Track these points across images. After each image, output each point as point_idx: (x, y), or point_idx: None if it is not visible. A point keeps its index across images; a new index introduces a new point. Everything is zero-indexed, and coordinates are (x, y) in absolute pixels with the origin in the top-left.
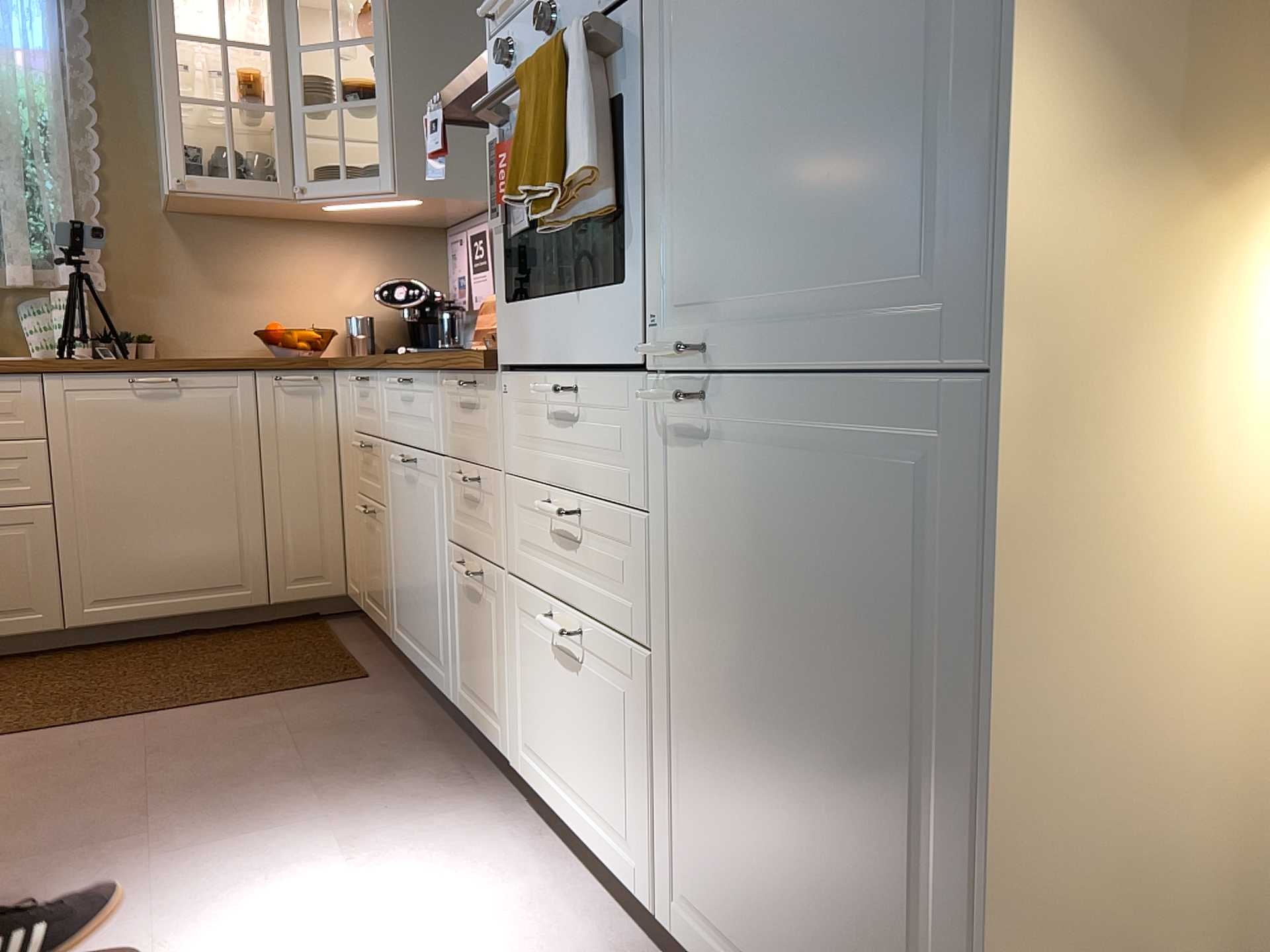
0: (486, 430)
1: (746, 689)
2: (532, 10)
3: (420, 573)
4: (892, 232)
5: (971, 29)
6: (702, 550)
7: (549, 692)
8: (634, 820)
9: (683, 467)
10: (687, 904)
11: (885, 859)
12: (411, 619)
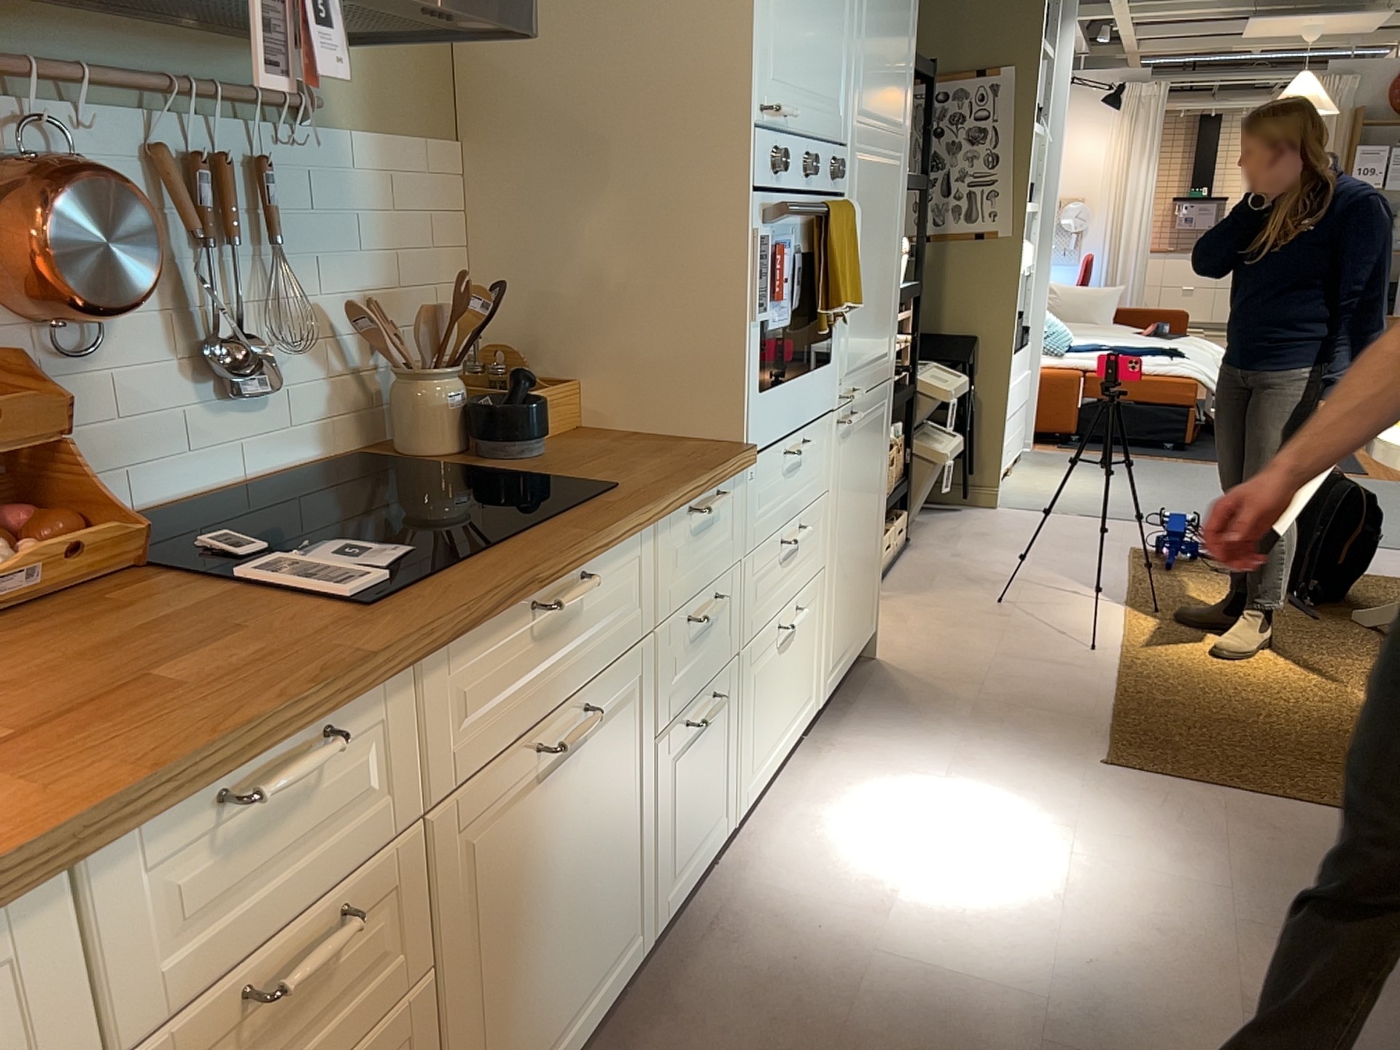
0: (725, 534)
1: (852, 532)
2: (789, 140)
3: (583, 887)
4: (885, 337)
5: (895, 279)
6: (845, 486)
7: (770, 691)
8: (812, 677)
9: (841, 452)
10: (829, 671)
11: (872, 542)
12: (546, 1021)
